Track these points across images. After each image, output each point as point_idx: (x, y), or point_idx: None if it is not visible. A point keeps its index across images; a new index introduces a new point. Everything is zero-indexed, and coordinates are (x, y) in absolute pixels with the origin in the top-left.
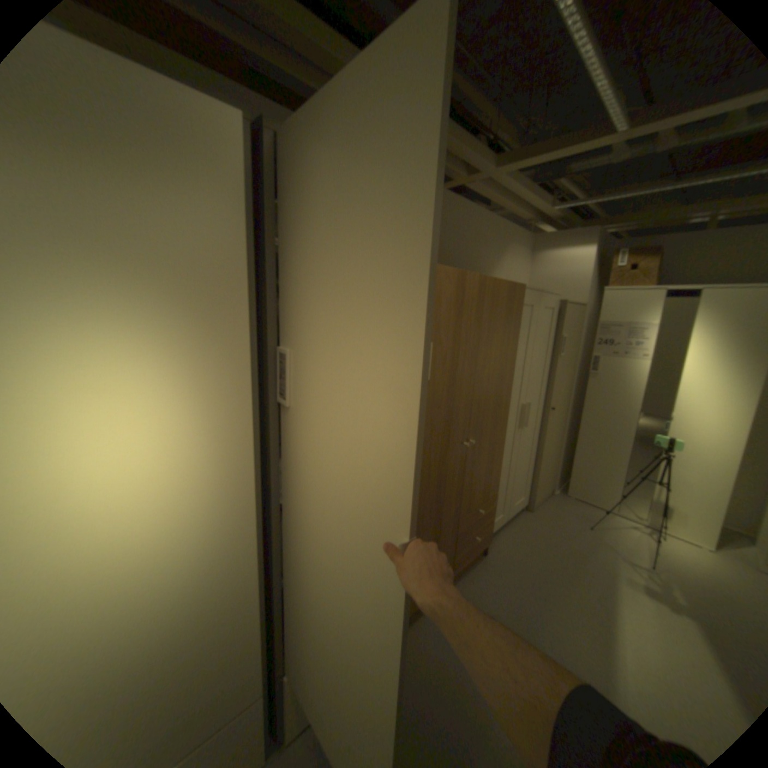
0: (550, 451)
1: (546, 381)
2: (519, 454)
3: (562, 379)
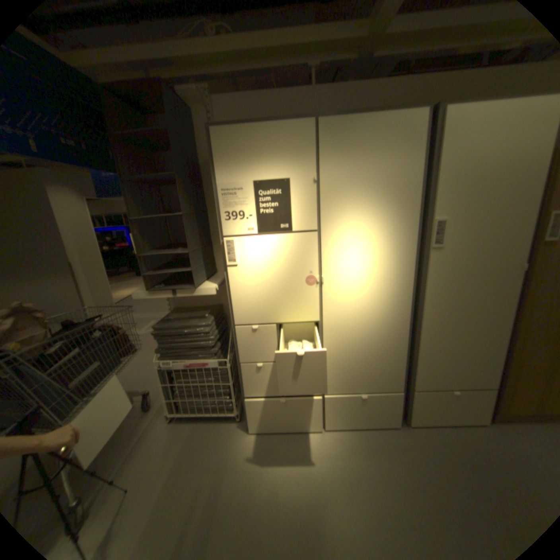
0: None
1: None
2: None
3: None
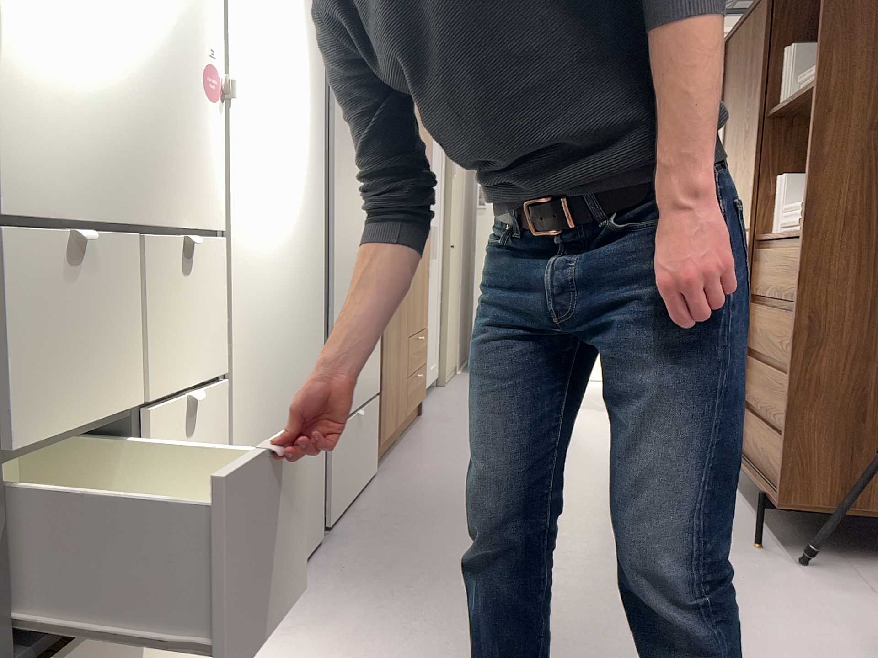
0: (452, 304)
1: (442, 206)
2: (430, 293)
3: (455, 209)
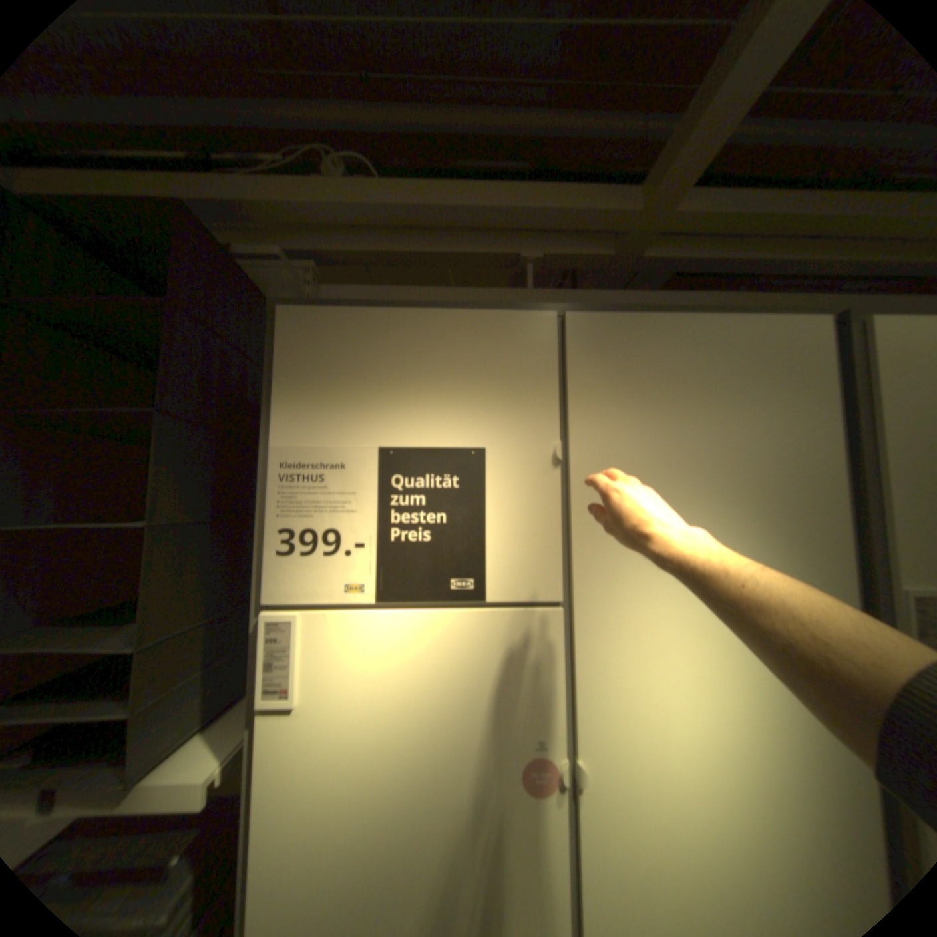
0: None
1: None
2: None
3: None
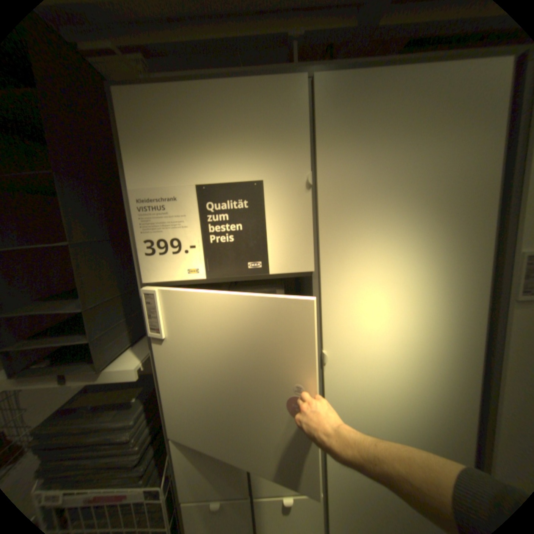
0: None
1: None
2: None
3: None
